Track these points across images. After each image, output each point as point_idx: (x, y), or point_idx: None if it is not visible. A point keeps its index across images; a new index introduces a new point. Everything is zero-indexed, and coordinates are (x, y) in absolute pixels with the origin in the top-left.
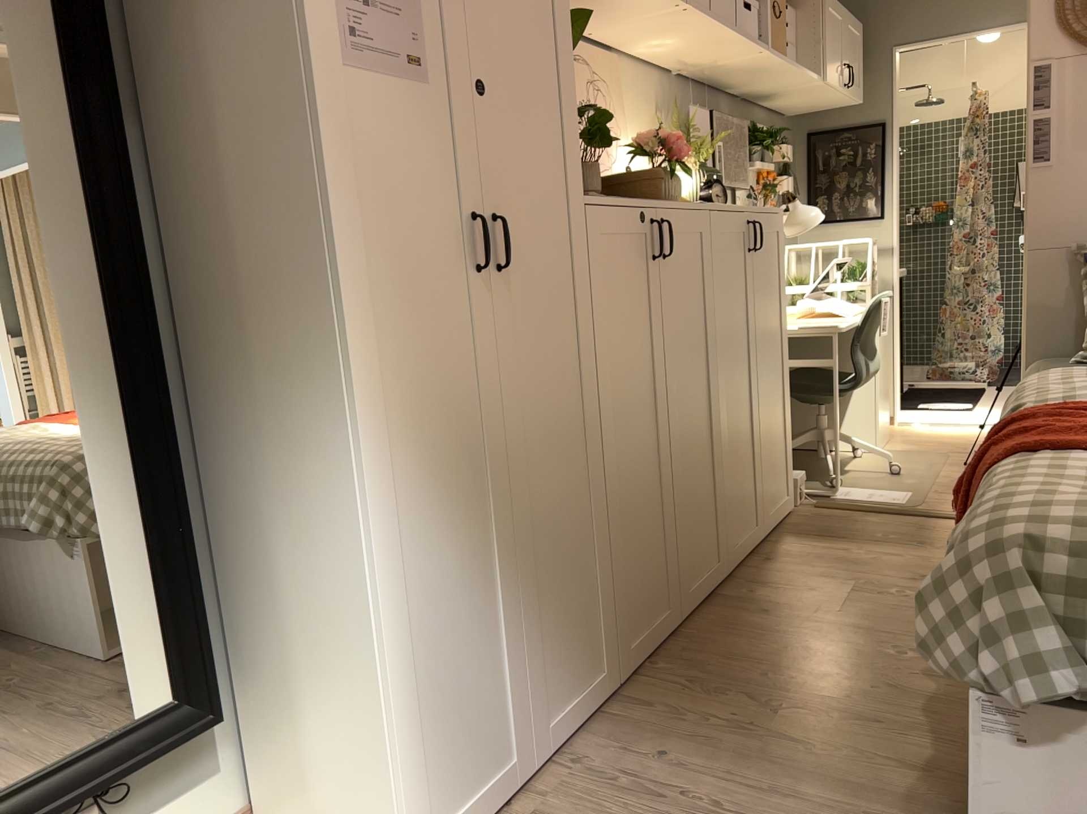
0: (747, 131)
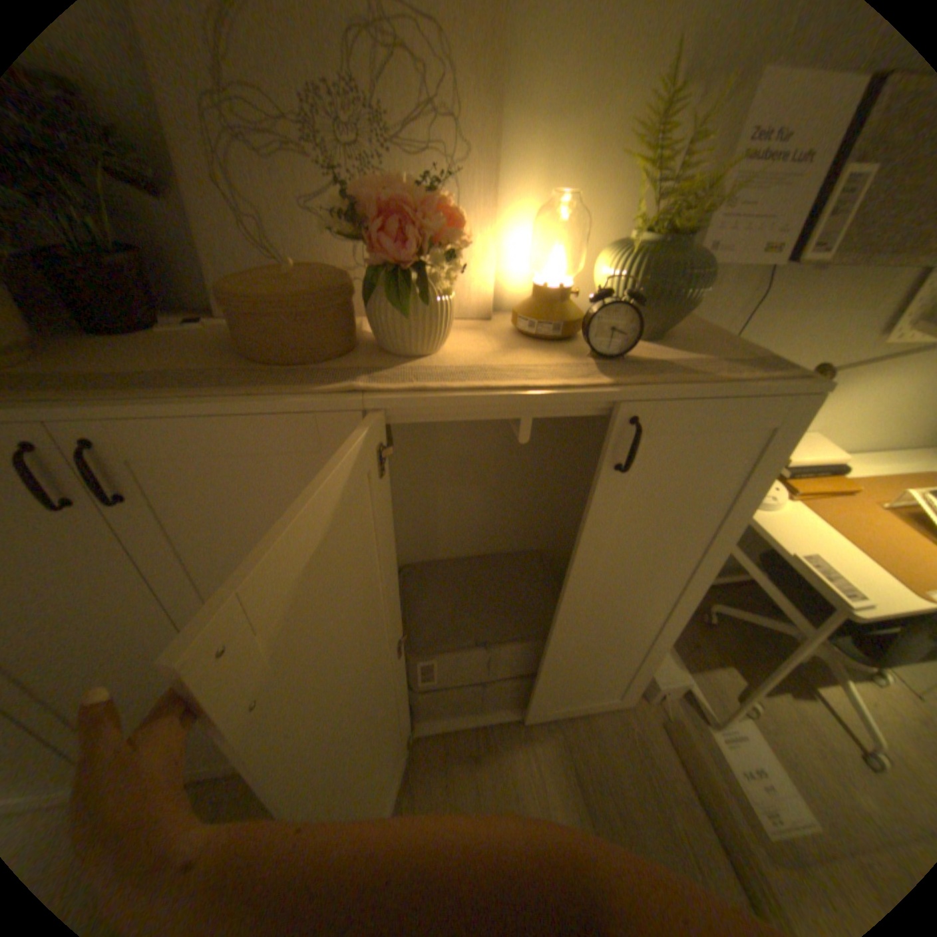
0: None
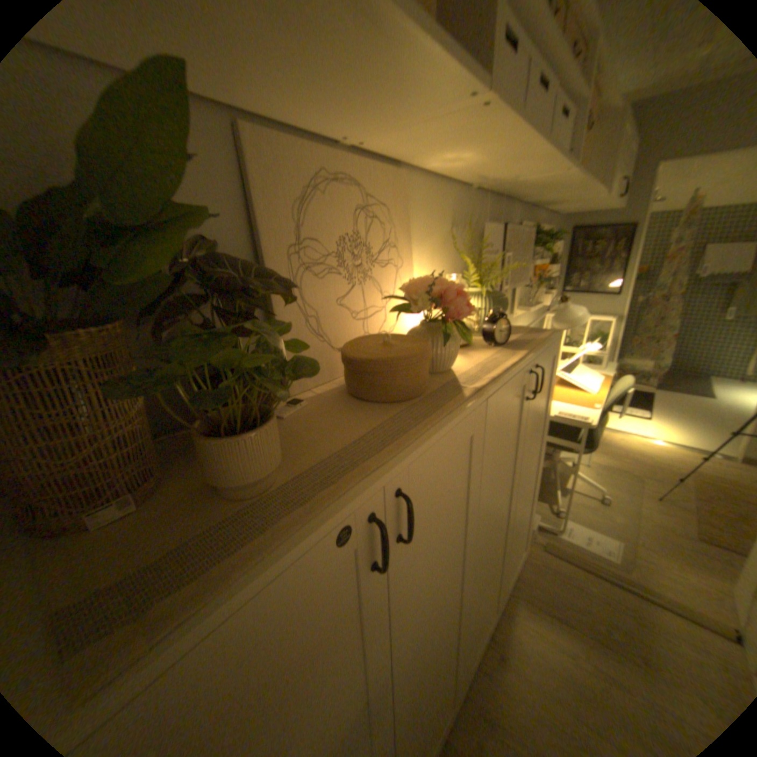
0: (532, 231)
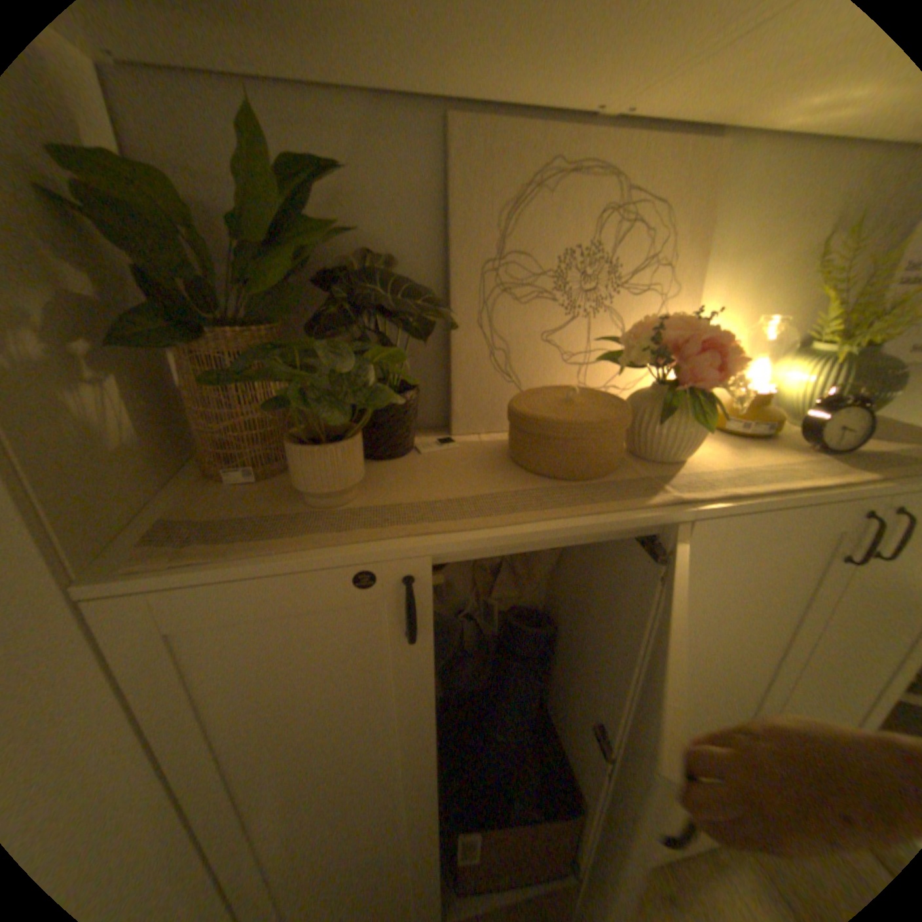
0: None
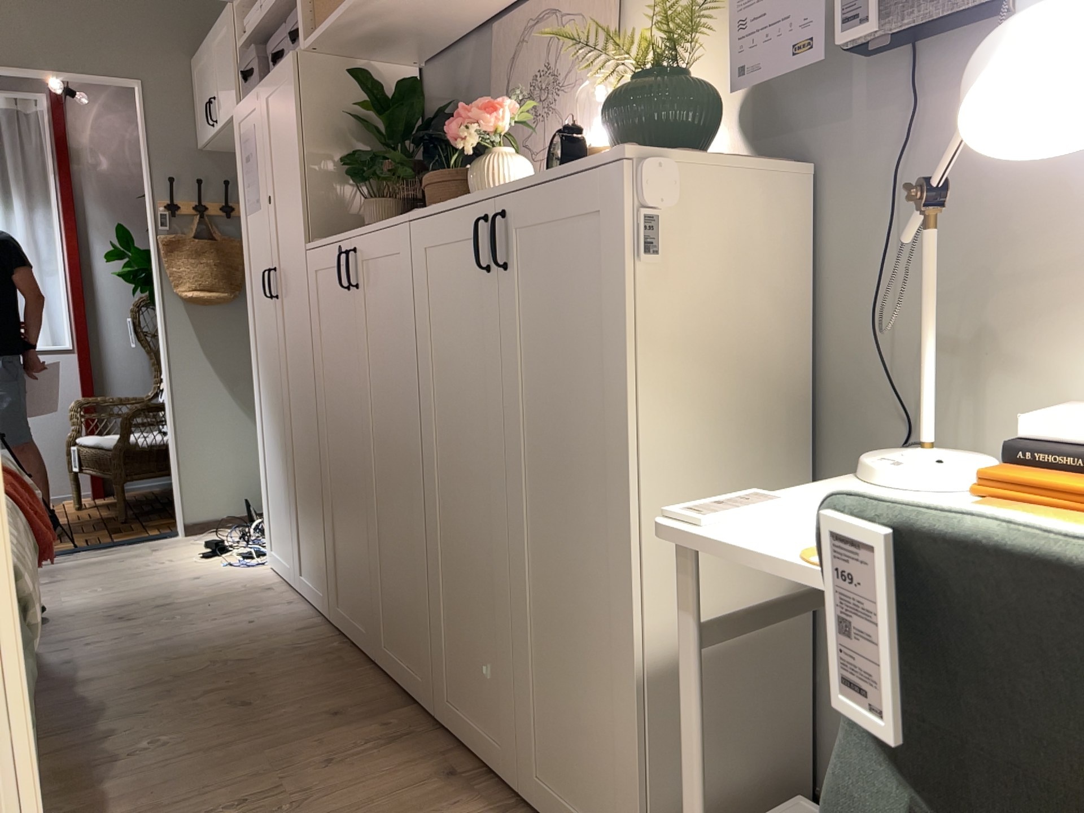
0: None
